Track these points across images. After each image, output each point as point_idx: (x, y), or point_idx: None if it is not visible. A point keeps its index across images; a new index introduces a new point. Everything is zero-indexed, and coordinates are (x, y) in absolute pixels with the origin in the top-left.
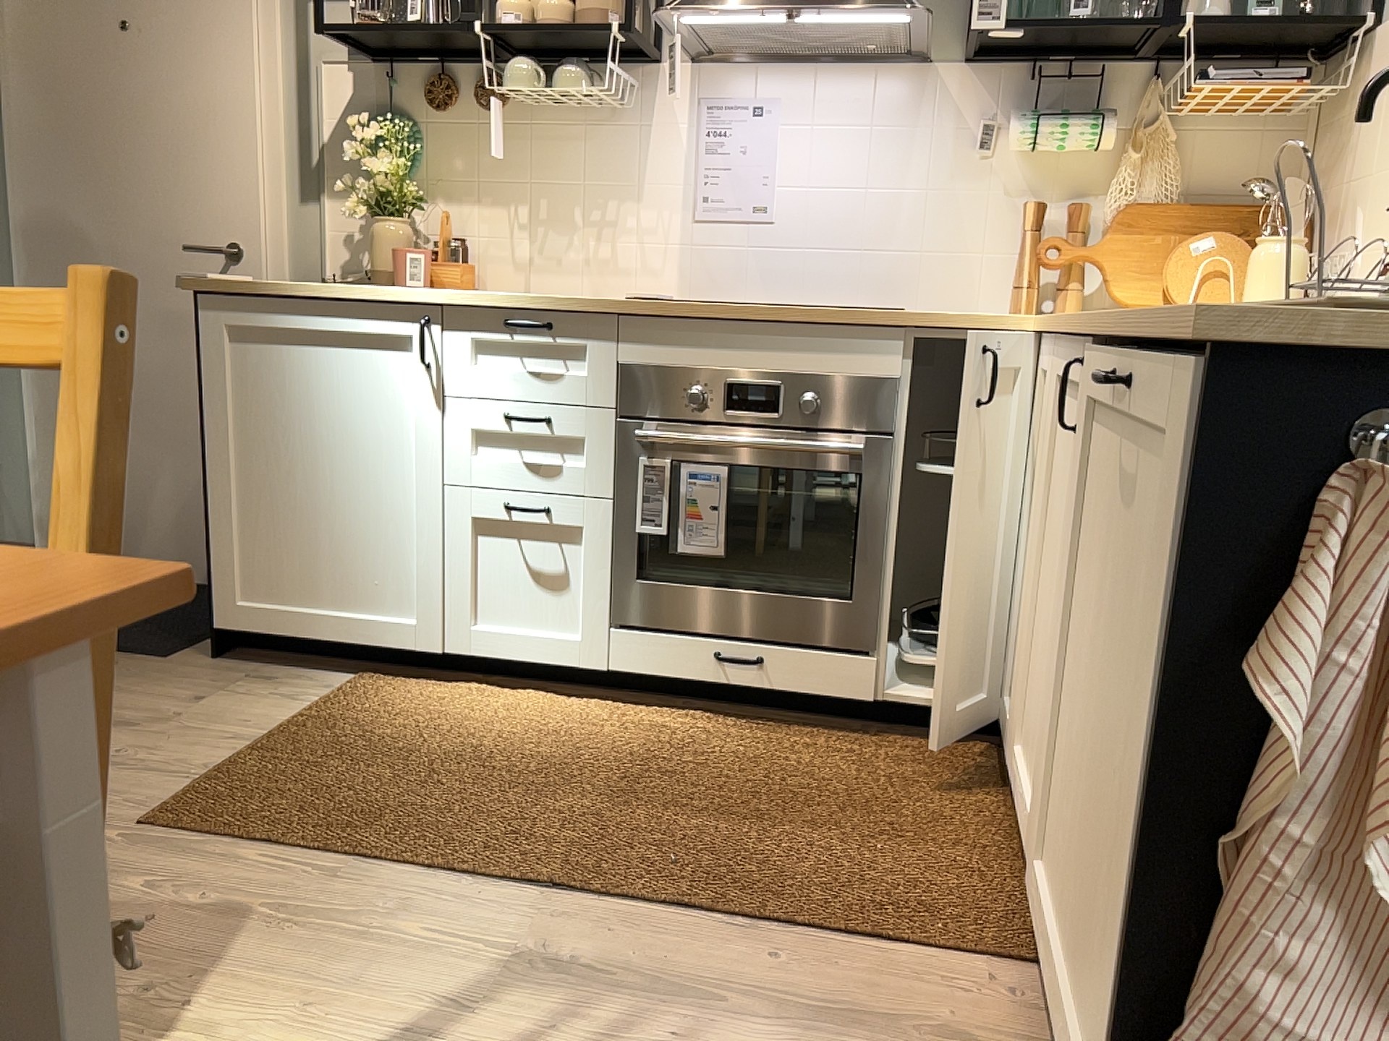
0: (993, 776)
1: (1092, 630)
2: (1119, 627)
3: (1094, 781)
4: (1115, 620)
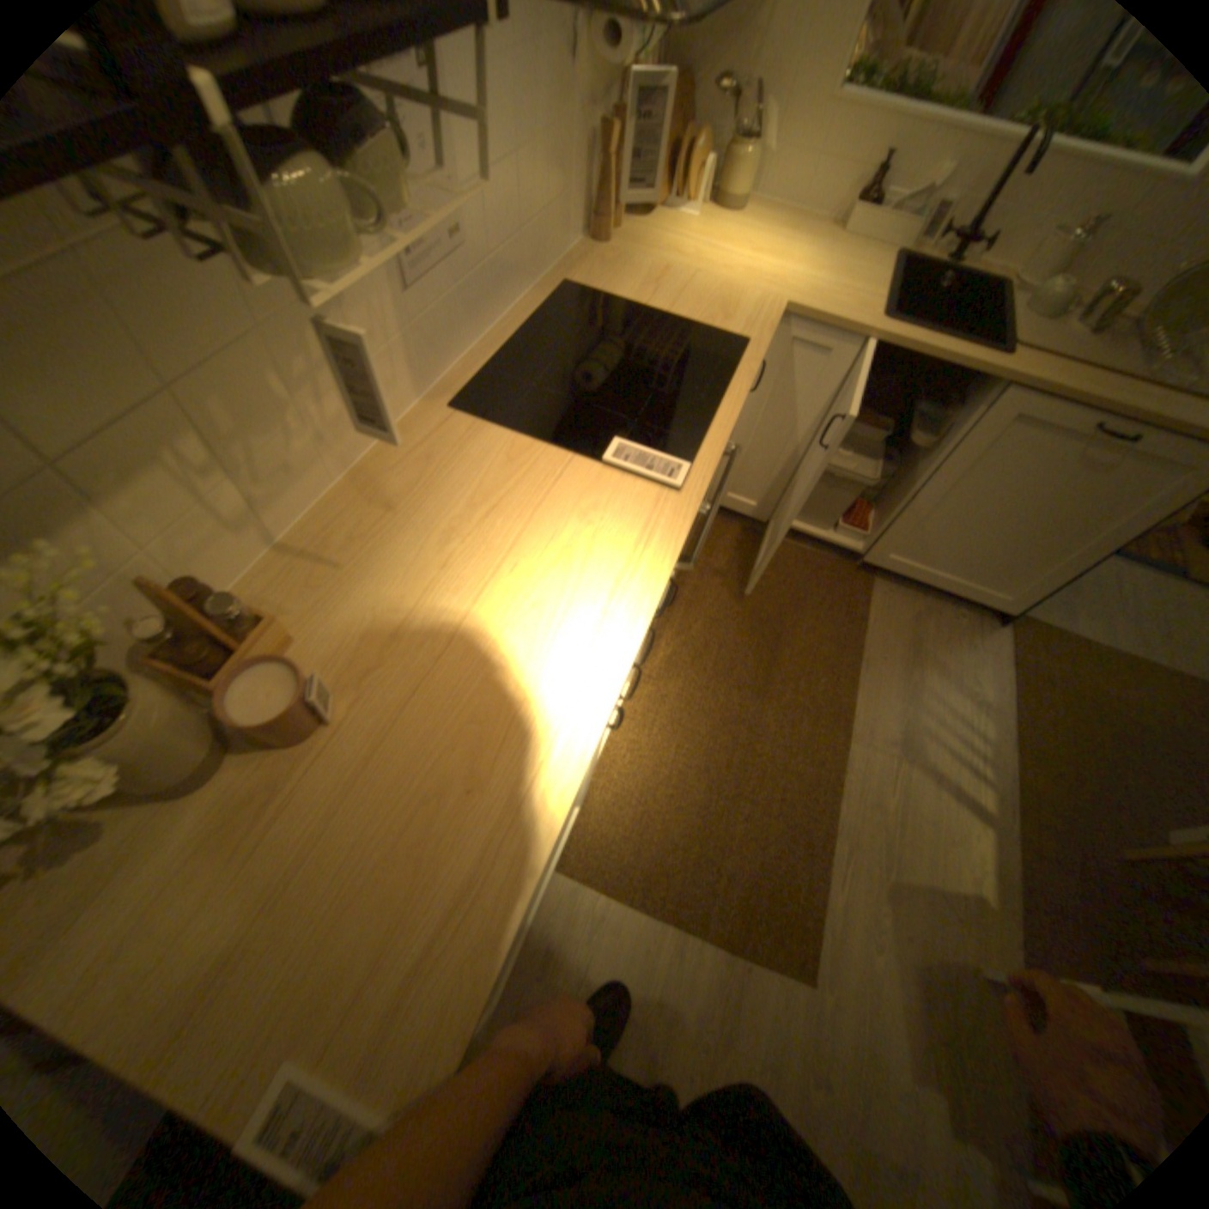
0: (722, 525)
1: (983, 490)
2: (1043, 496)
3: (987, 533)
4: (1034, 493)
